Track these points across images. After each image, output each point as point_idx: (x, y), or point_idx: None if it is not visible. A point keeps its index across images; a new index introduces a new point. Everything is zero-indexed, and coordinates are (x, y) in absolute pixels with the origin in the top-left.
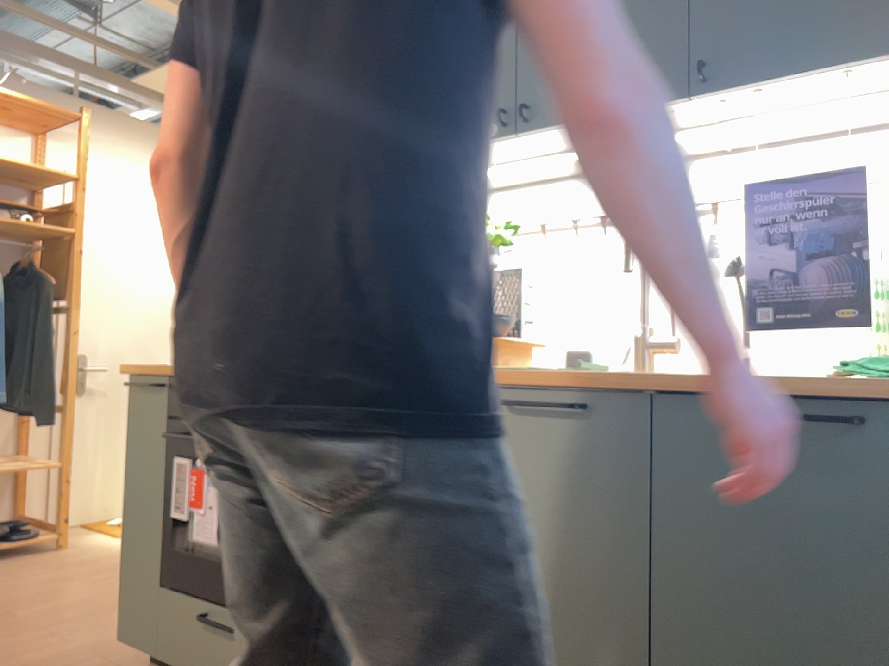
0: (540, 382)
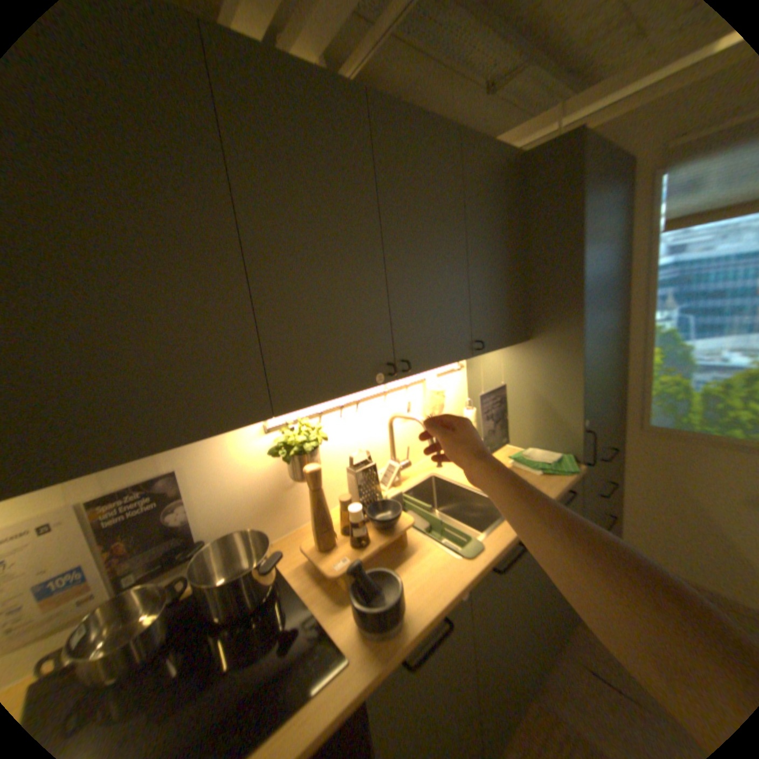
0: (500, 546)
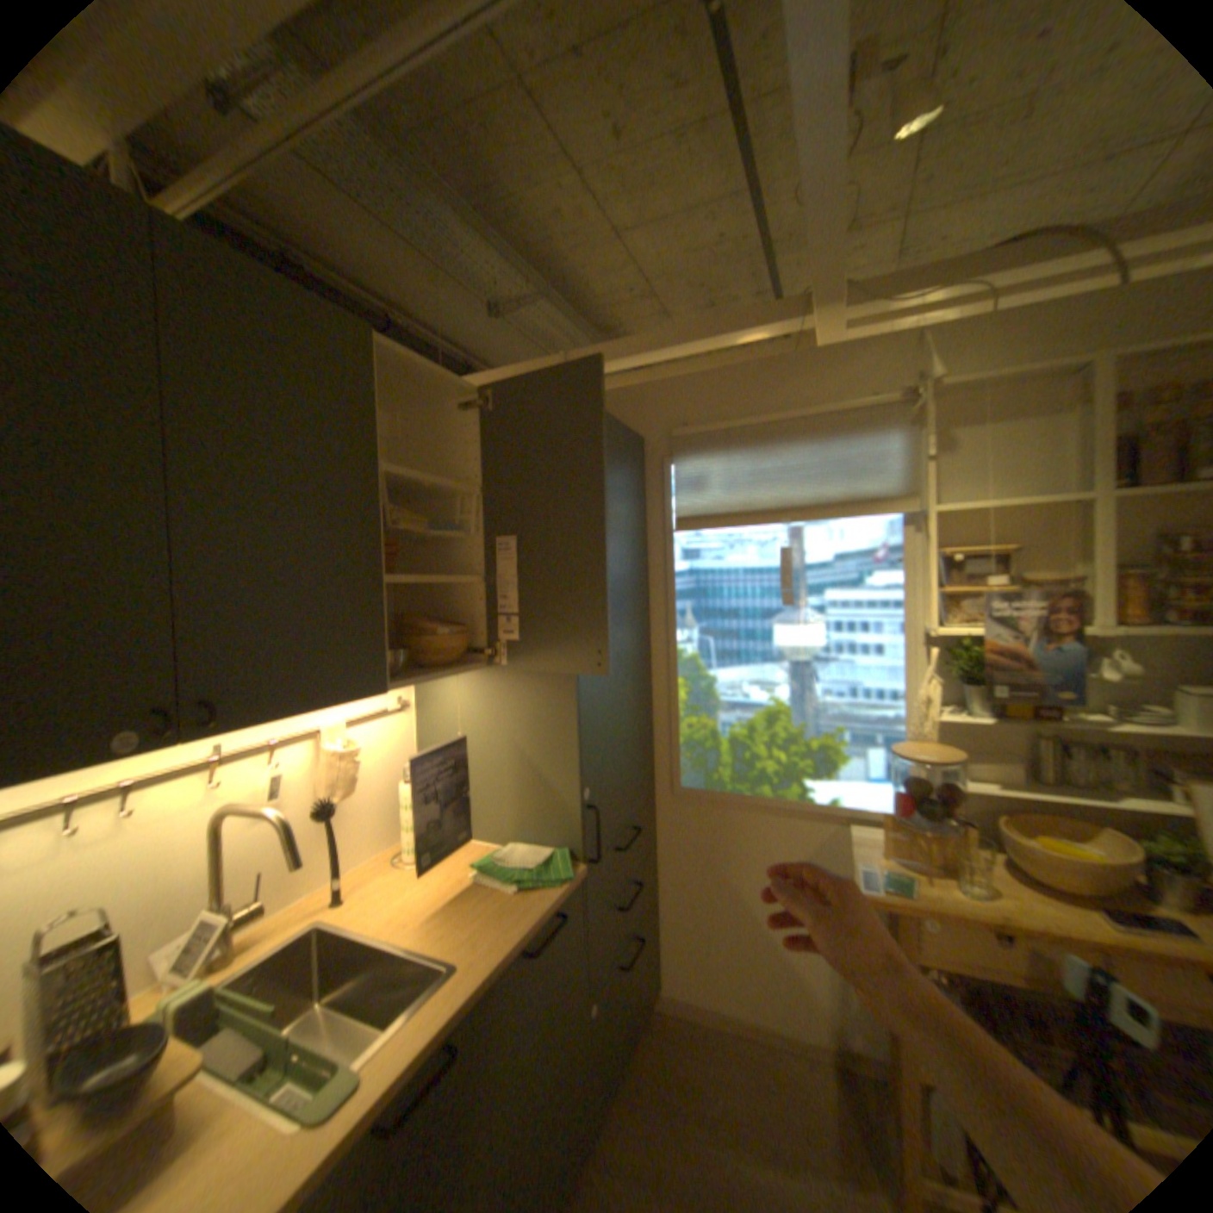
0: (399, 1068)
